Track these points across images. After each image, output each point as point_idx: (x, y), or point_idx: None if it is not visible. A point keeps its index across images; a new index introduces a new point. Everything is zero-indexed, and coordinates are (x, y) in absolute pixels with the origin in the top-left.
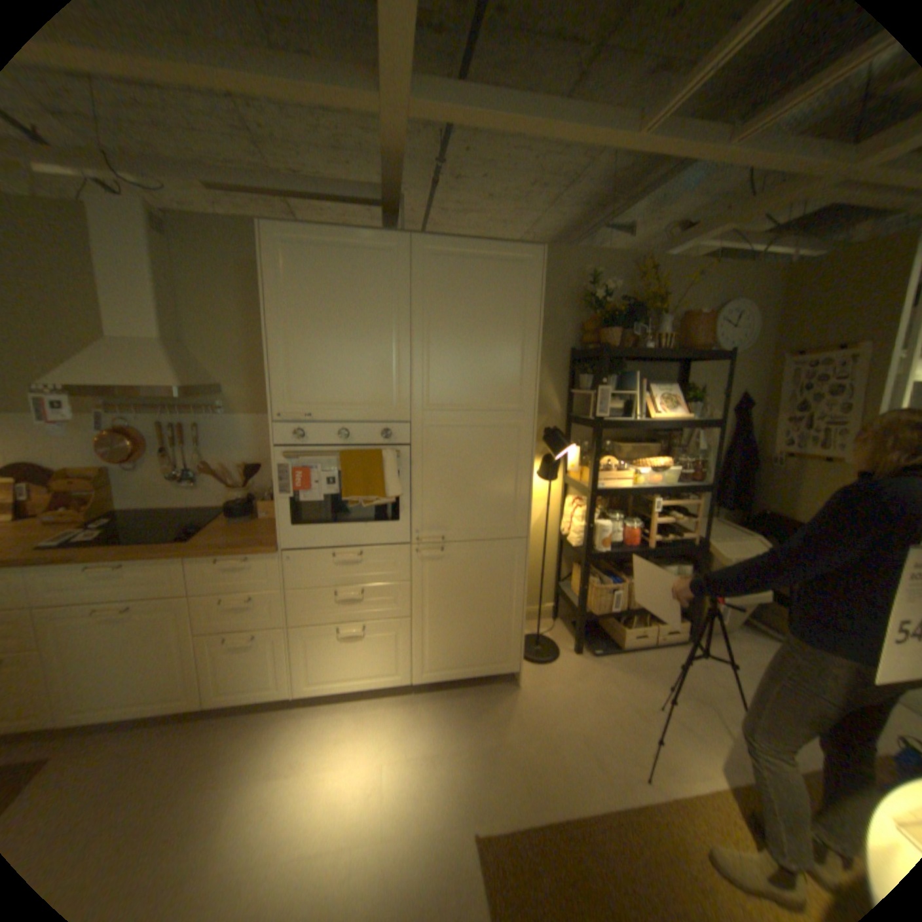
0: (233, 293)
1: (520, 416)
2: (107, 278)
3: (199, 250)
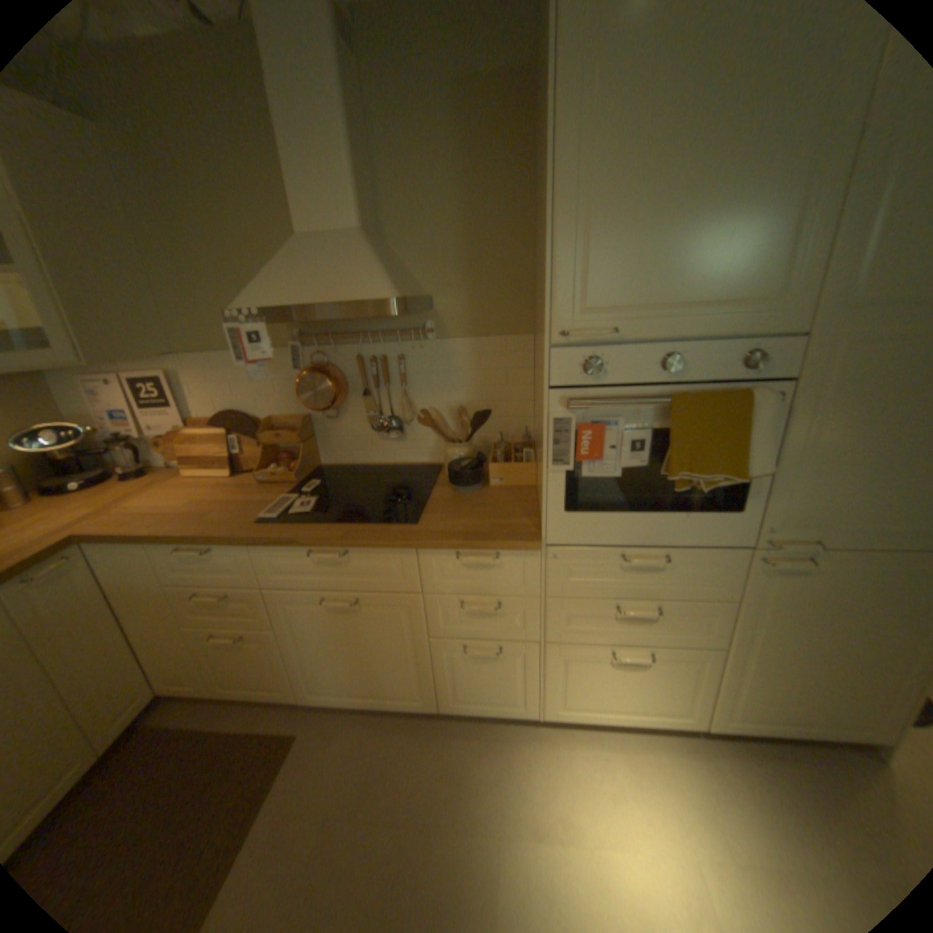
0: (448, 139)
1: None
2: (290, 132)
3: (401, 69)
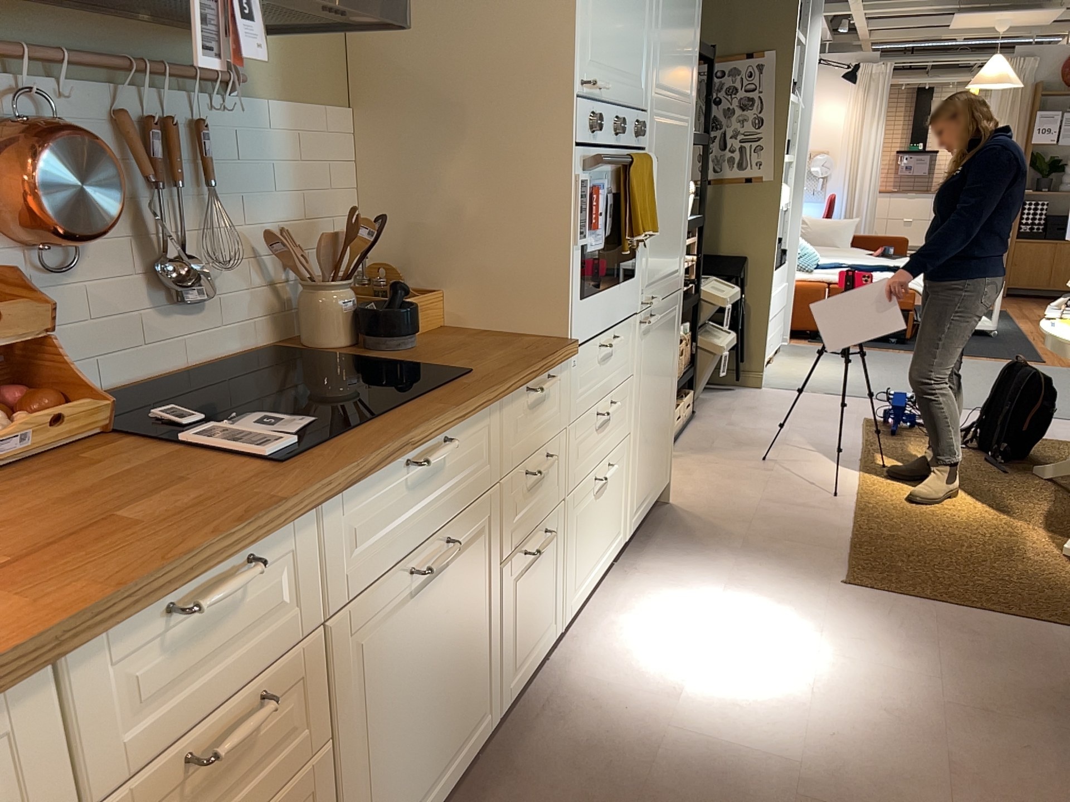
0: None
1: (691, 112)
2: None
3: None
